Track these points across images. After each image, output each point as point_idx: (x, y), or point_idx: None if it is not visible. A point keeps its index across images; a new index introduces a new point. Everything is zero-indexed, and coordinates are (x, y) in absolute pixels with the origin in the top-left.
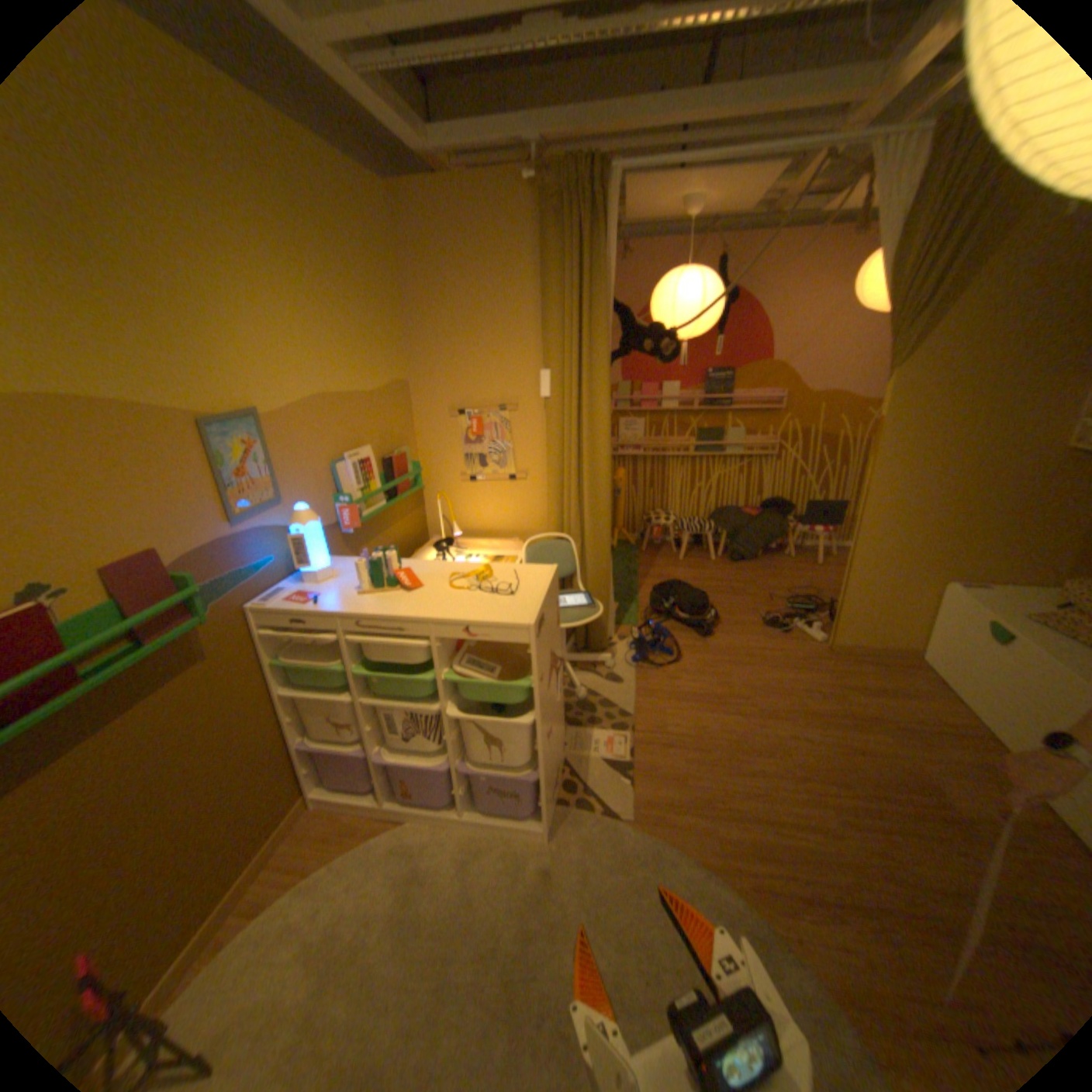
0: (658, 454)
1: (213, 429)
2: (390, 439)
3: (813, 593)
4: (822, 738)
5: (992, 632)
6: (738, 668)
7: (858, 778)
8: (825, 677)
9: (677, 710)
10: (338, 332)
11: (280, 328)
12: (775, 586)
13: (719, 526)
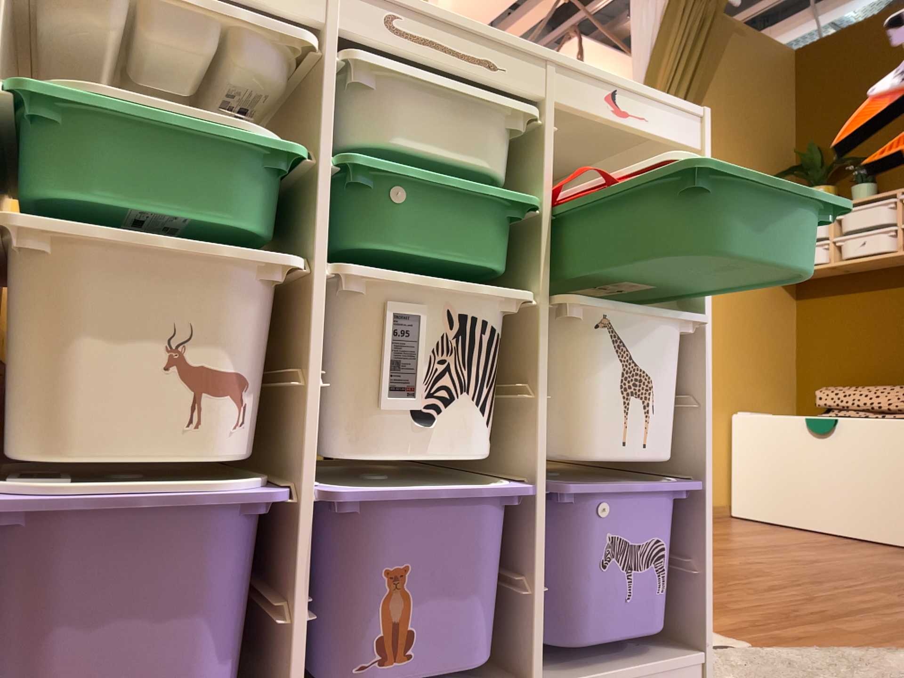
0: None
1: None
2: None
3: None
4: (760, 556)
5: (806, 423)
6: None
7: (836, 568)
8: None
9: None
10: None
11: None
12: None
13: None
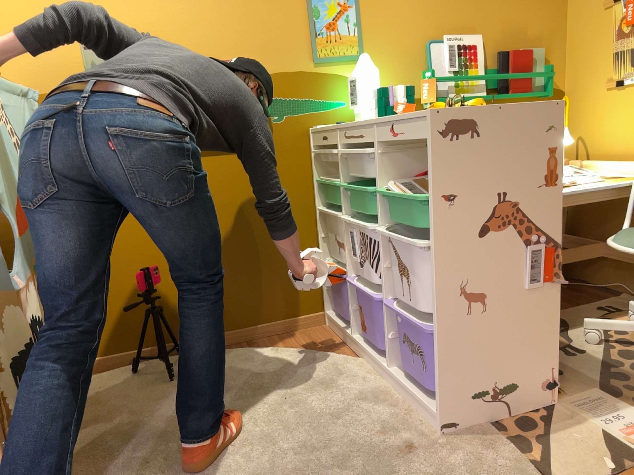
0: None
1: None
2: (517, 37)
3: None
4: None
5: None
6: None
7: None
8: None
9: None
10: None
11: None
12: None
13: None
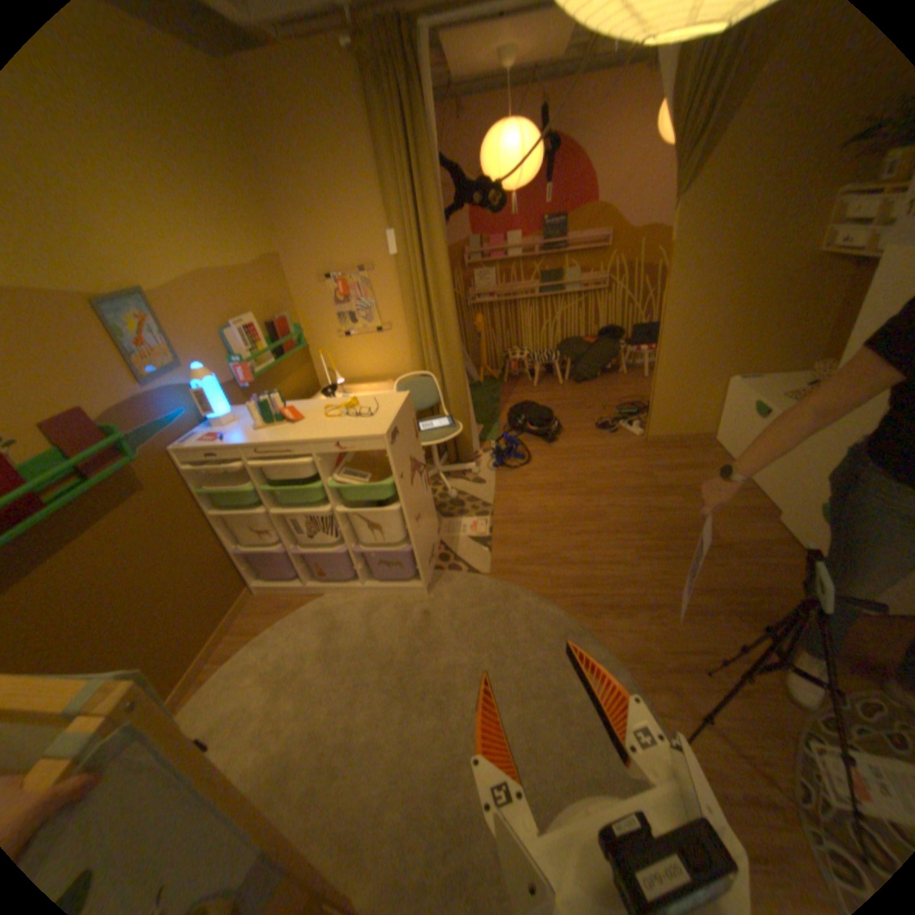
0: (509, 299)
1: (105, 308)
2: (269, 307)
3: (637, 400)
4: (631, 503)
5: (756, 409)
6: (573, 462)
7: (654, 526)
8: (639, 461)
9: (525, 497)
10: (201, 214)
11: (146, 214)
12: (608, 398)
13: (564, 355)
